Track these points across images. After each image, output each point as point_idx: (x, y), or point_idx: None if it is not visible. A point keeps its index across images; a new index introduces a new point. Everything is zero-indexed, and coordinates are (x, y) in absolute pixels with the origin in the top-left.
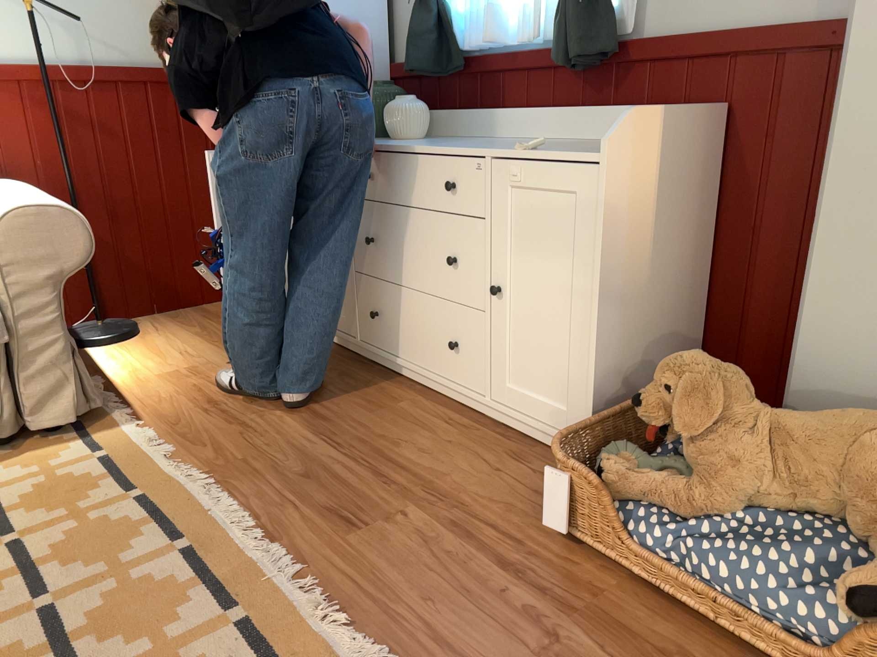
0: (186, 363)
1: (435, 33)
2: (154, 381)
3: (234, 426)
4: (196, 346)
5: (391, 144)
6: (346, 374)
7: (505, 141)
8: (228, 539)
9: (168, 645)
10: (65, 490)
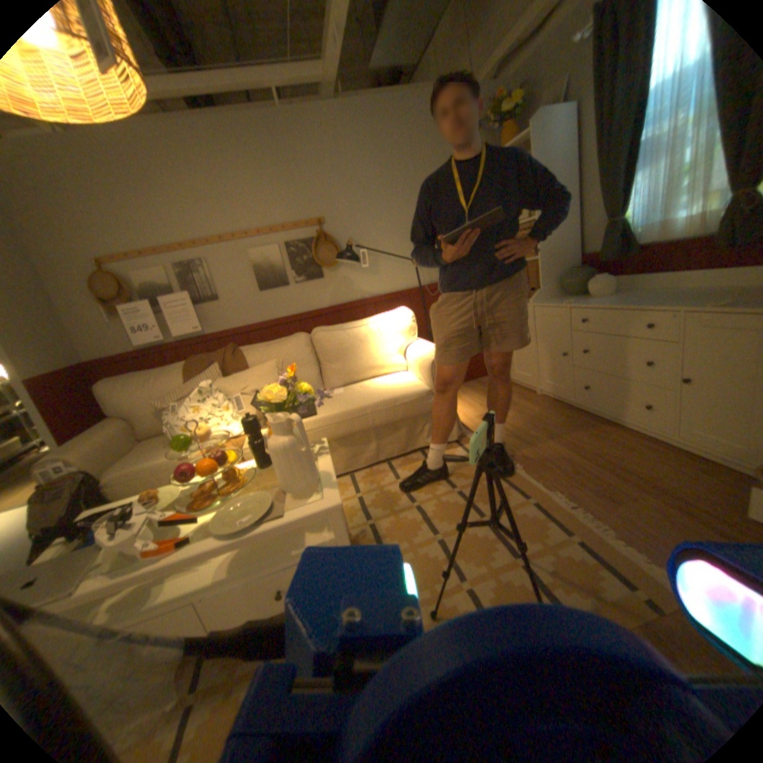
0: (485, 410)
1: (621, 236)
2: (475, 419)
3: (526, 444)
4: (485, 401)
5: (601, 302)
6: (571, 417)
7: (675, 290)
8: (553, 502)
9: (550, 548)
10: (466, 470)
